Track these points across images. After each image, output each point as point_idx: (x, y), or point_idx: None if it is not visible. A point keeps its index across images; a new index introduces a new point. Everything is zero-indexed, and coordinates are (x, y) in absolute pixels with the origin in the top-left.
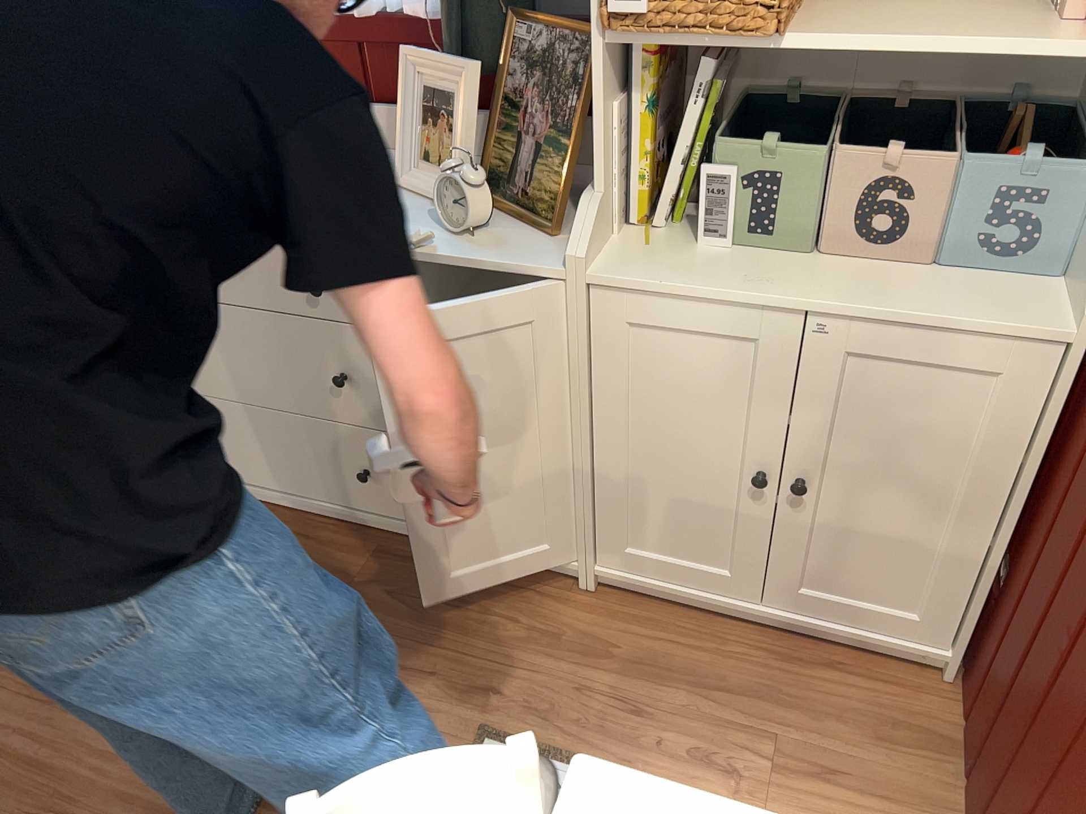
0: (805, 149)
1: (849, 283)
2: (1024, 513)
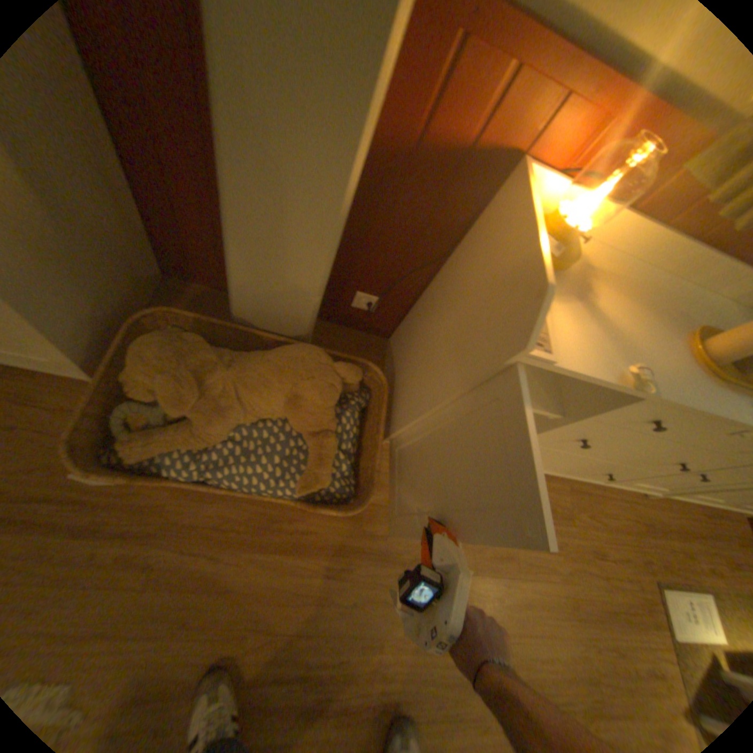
0: None
1: None
2: None
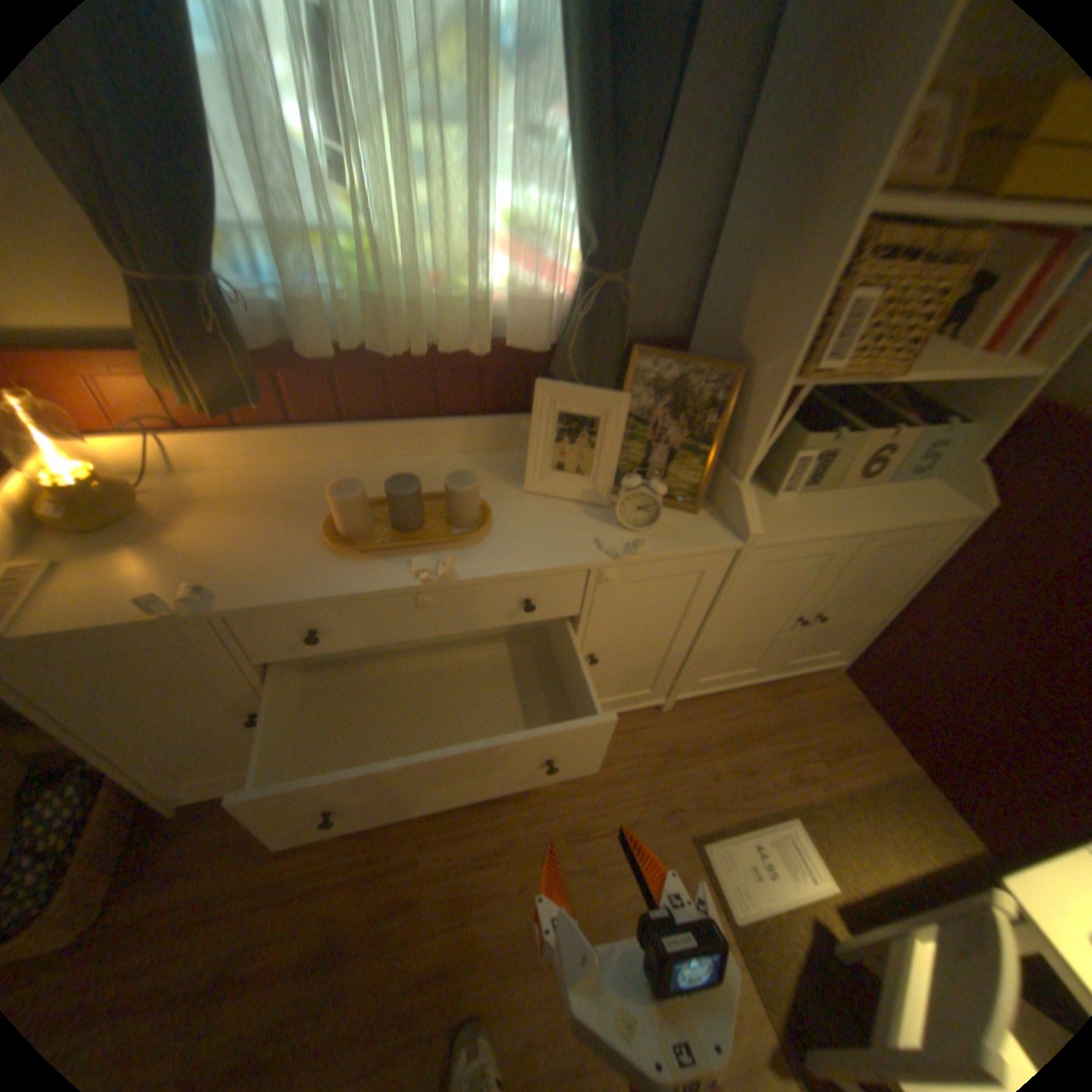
0: (853, 430)
1: (872, 506)
2: (921, 596)
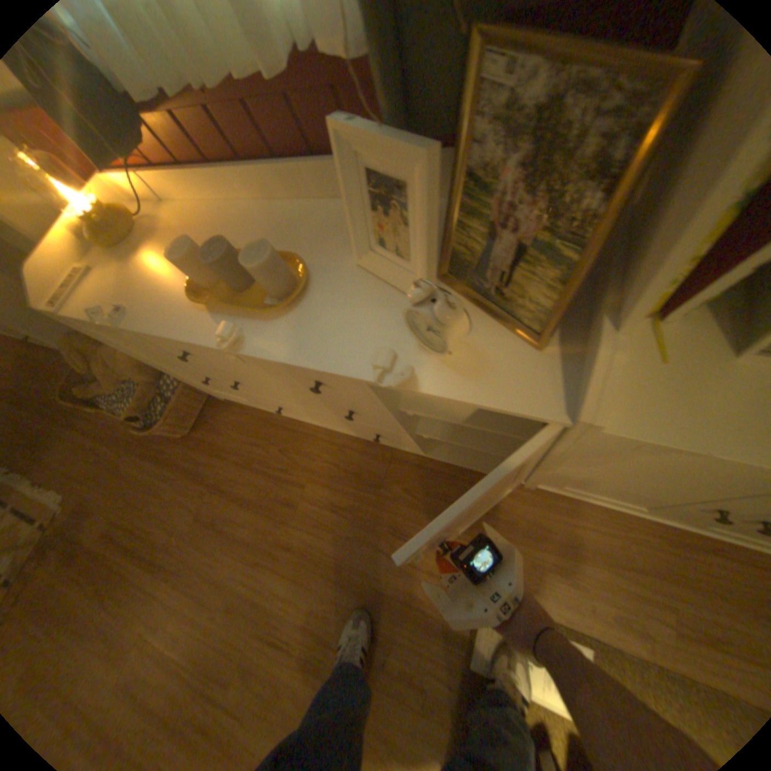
0: None
1: None
2: None
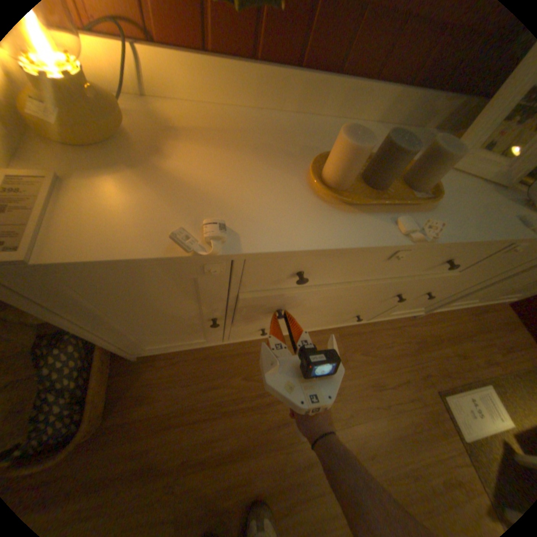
0: None
1: None
2: None
